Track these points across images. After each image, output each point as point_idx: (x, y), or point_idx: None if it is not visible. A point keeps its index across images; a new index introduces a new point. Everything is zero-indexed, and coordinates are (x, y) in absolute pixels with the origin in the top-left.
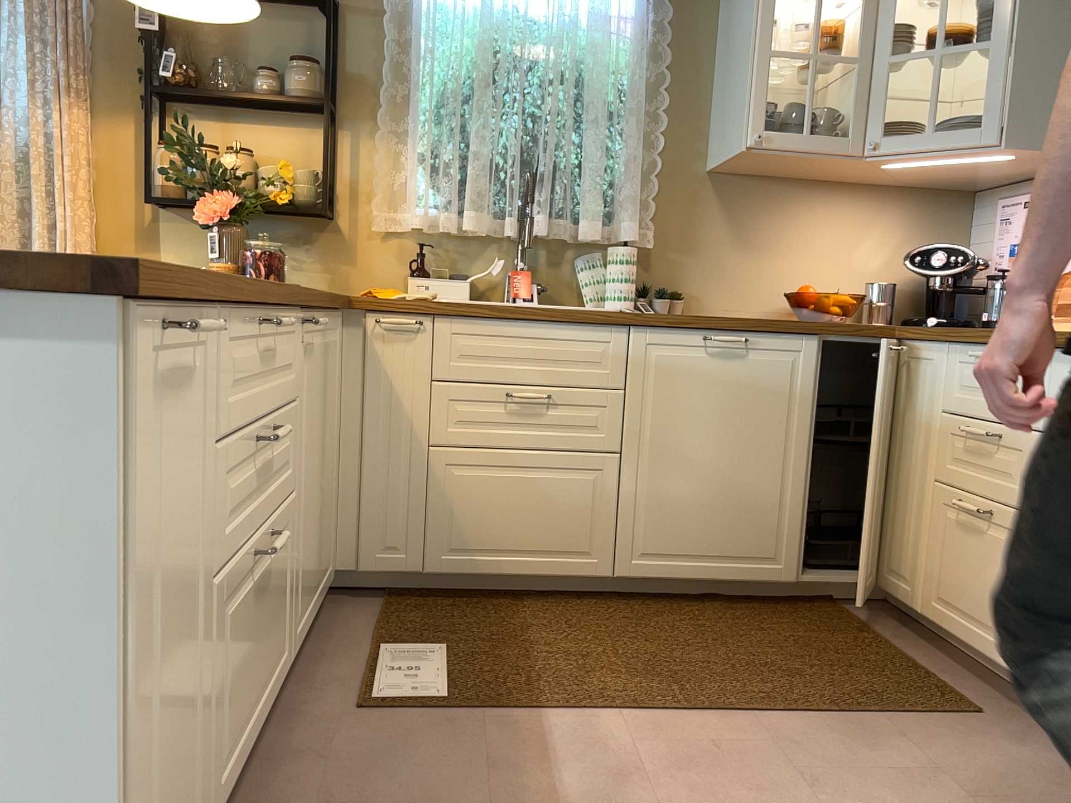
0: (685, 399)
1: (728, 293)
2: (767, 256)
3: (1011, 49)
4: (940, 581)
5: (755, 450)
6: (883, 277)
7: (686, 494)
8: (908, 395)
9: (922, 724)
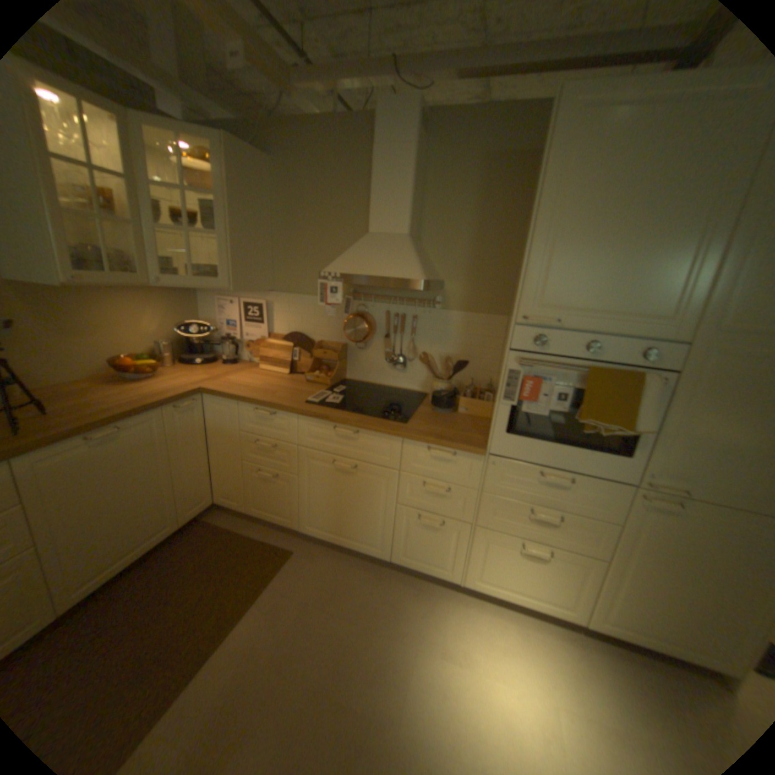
0: (79, 484)
1: (54, 369)
2: (79, 338)
3: (225, 238)
4: (253, 500)
5: (138, 484)
6: (158, 335)
7: (99, 535)
8: (214, 420)
9: (279, 578)
